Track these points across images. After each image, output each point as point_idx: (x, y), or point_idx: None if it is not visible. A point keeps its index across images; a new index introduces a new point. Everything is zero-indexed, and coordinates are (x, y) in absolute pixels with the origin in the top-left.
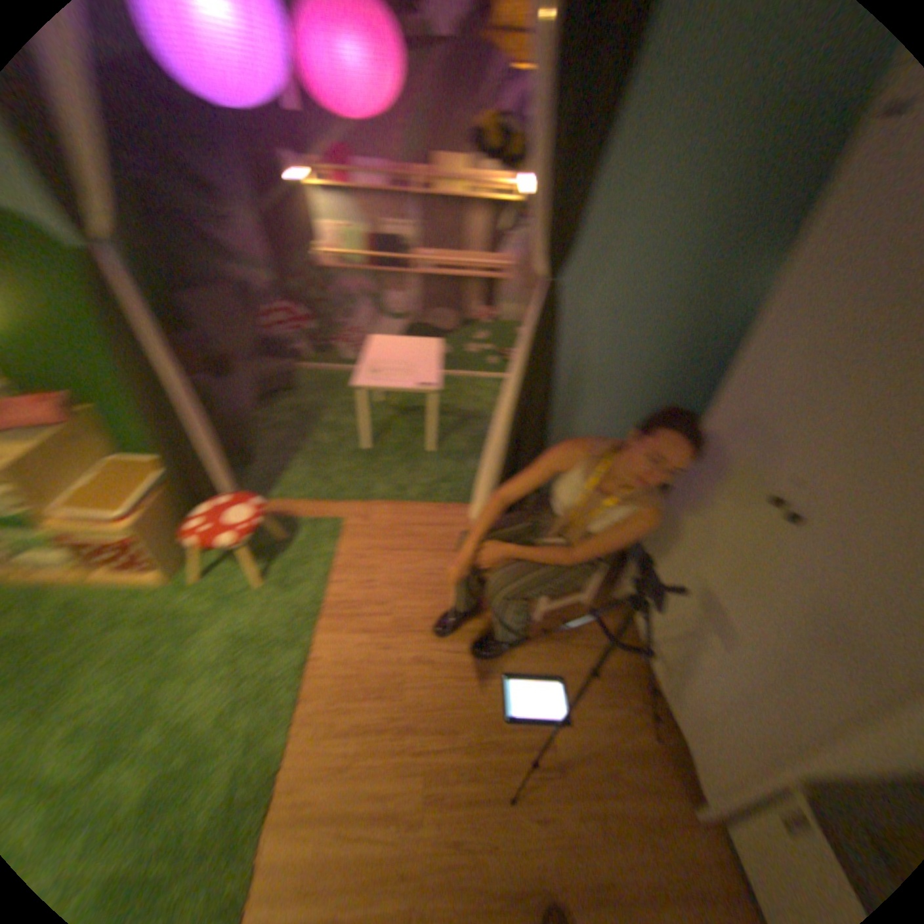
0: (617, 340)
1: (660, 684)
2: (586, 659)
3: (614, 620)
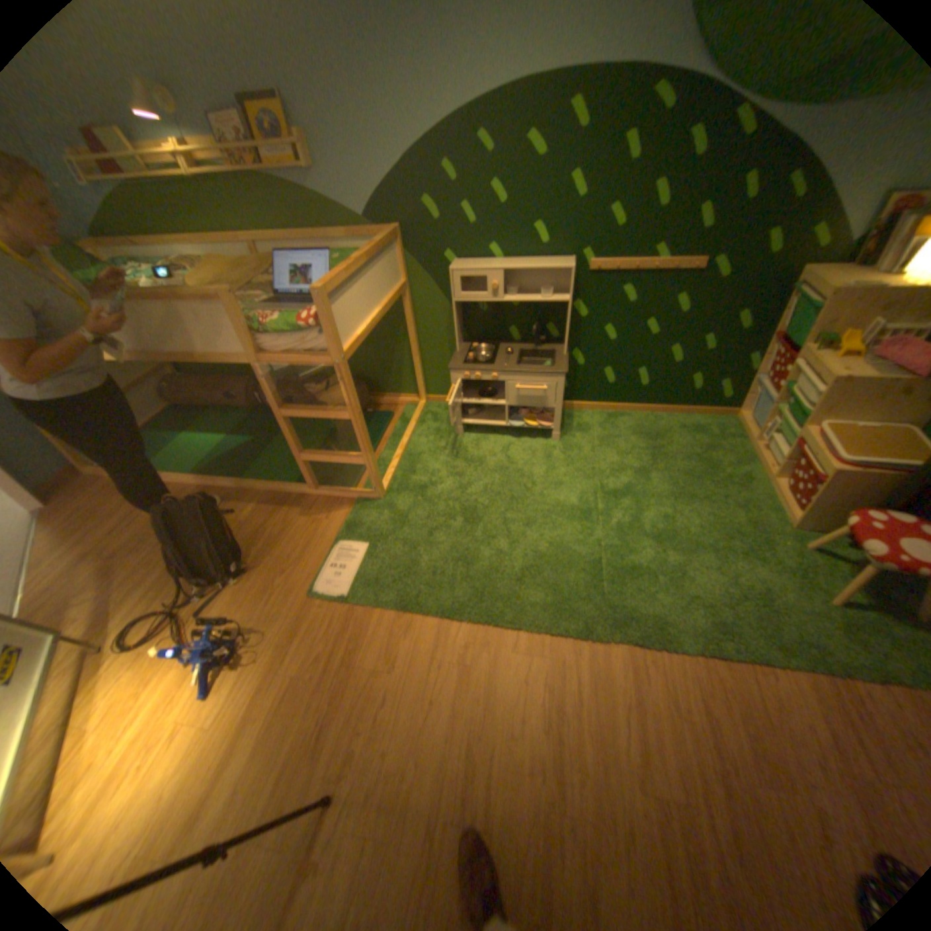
0: None
1: None
2: None
3: None
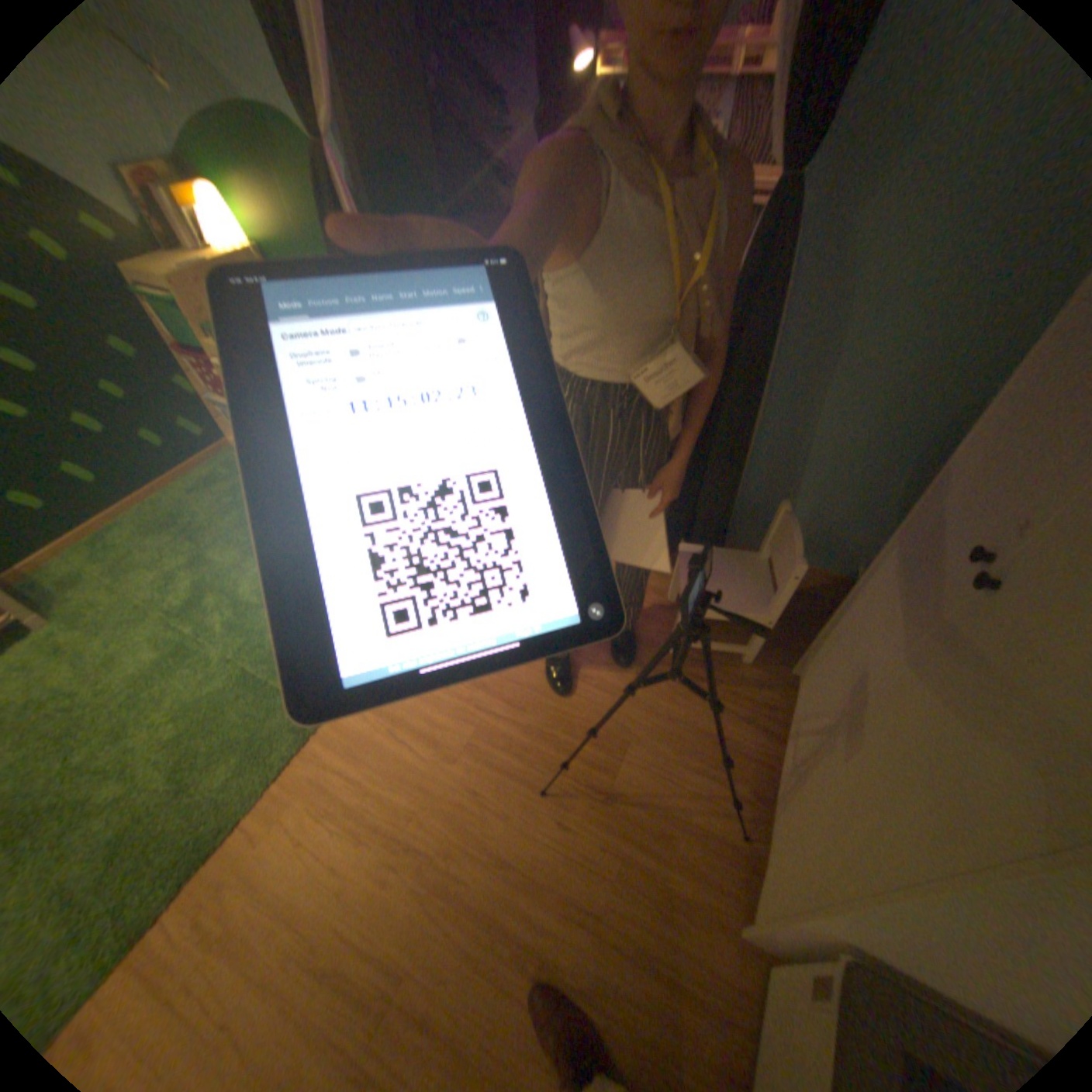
0: (912, 291)
1: (781, 786)
2: (710, 721)
3: (779, 701)
